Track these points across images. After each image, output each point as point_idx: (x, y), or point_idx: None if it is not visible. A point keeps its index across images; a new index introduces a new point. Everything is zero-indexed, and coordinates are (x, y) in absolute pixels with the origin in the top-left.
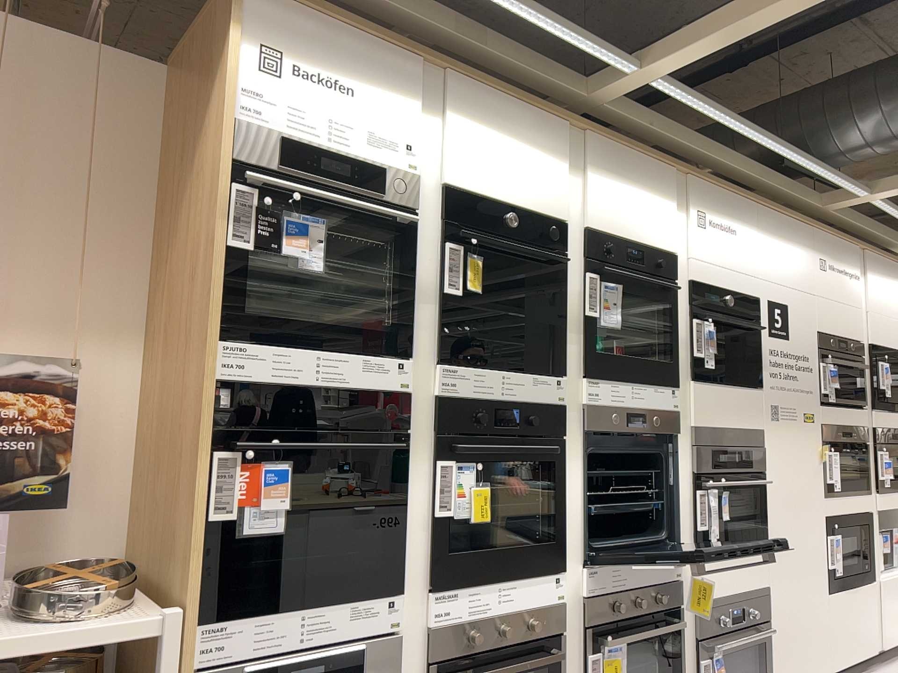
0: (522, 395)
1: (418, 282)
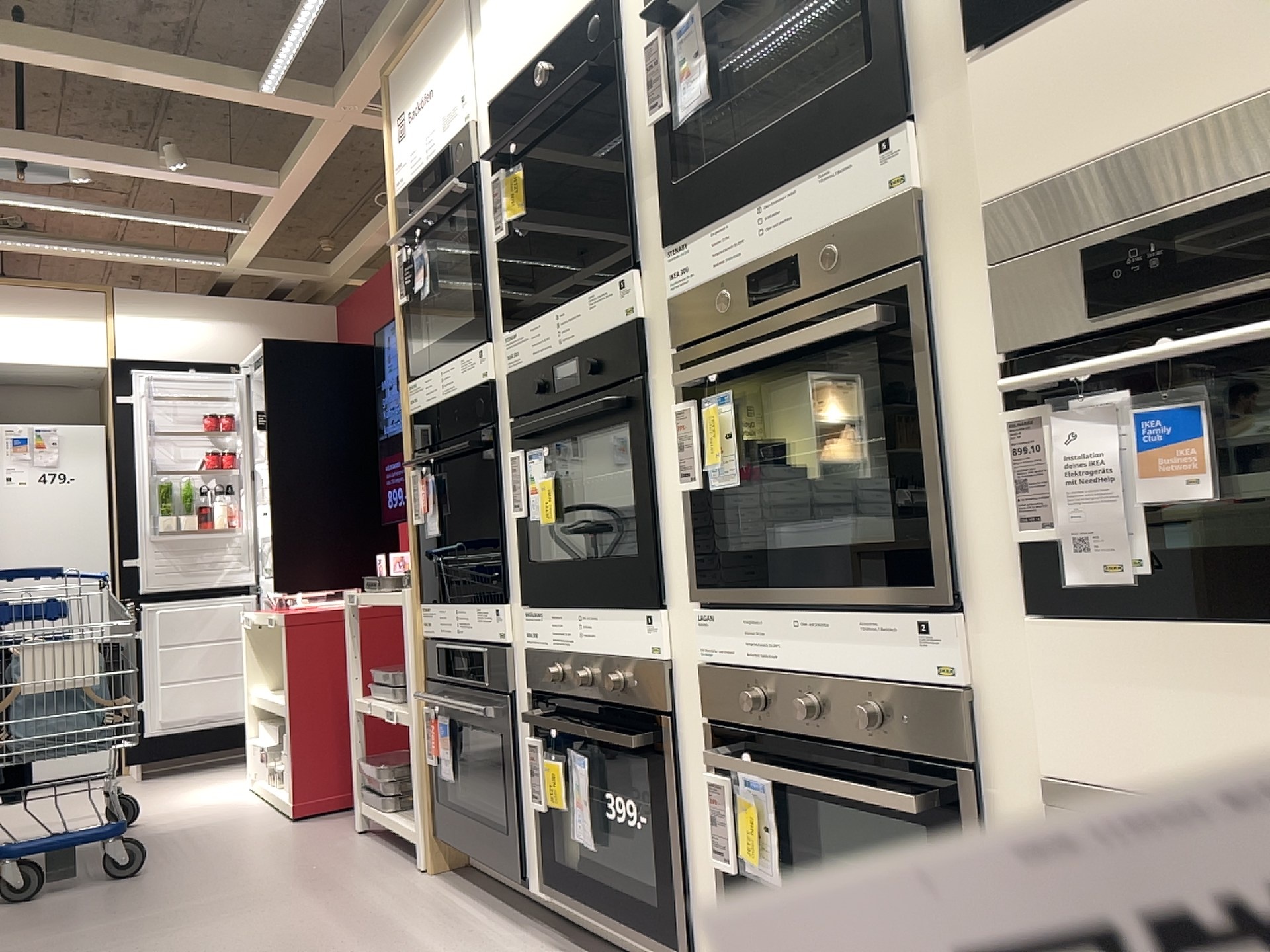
0: (582, 333)
1: (484, 245)
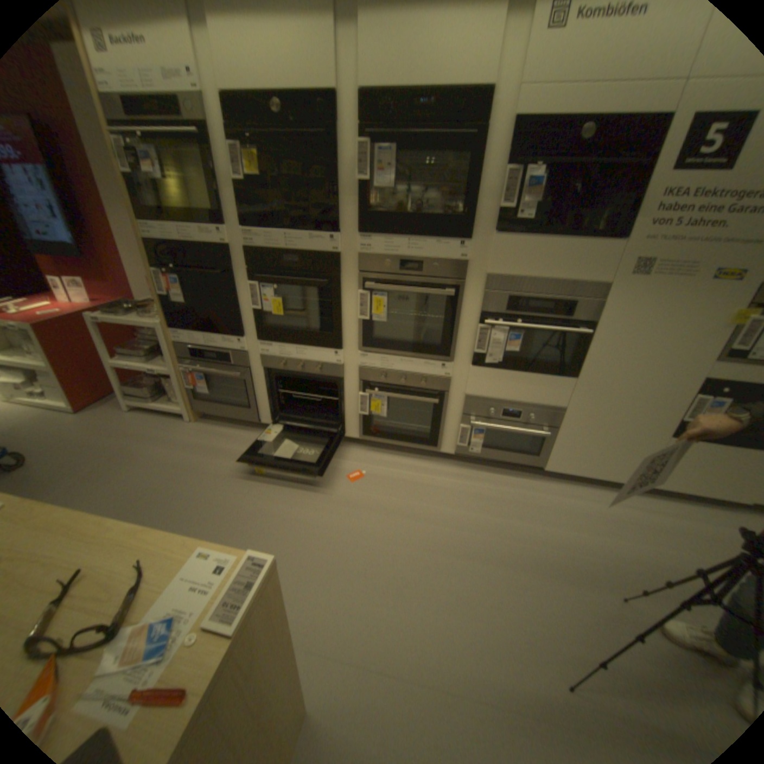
0: (303, 249)
1: (217, 175)
